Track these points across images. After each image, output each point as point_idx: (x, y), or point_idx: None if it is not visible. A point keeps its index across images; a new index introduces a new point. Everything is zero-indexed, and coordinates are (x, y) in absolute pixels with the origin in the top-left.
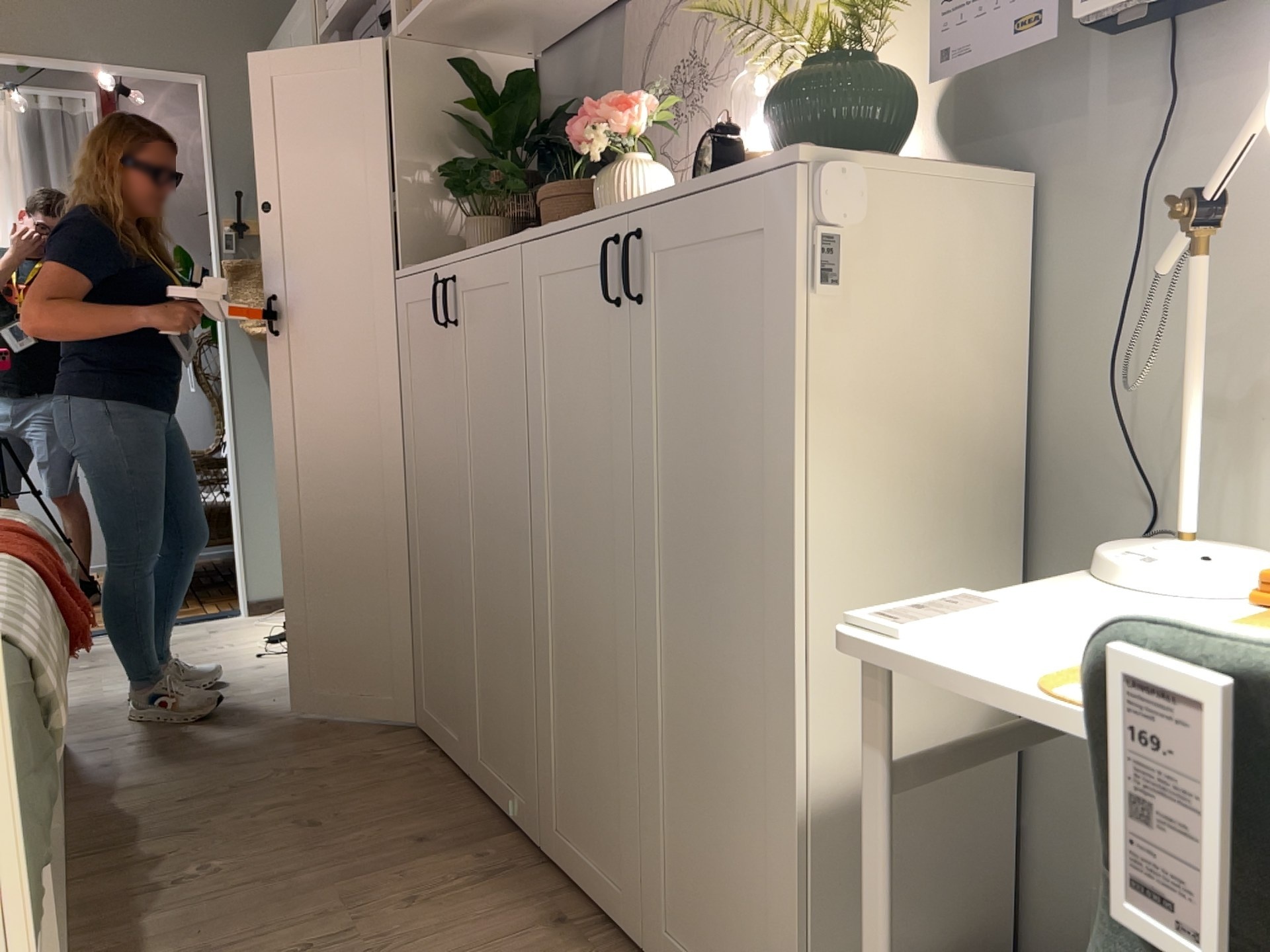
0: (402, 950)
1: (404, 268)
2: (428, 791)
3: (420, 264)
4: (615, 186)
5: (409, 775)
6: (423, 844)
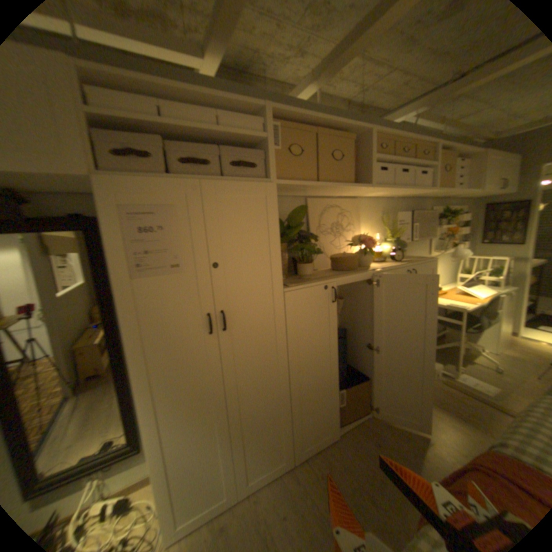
0: (425, 439)
1: (292, 286)
2: (345, 452)
3: (306, 283)
4: (372, 257)
5: (334, 461)
6: (377, 445)
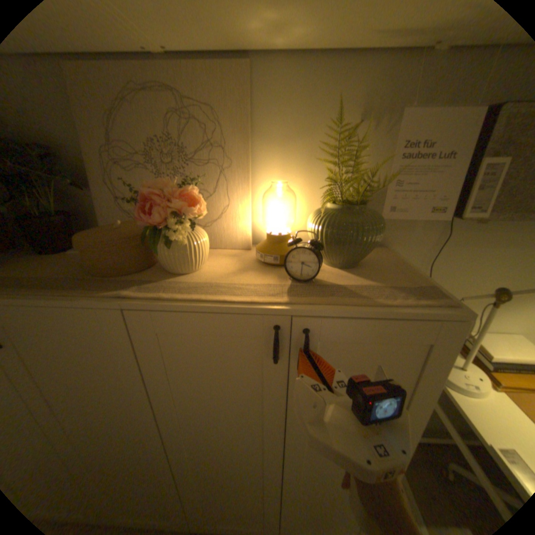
0: None
1: None
2: None
3: None
4: (186, 250)
5: None
6: None
